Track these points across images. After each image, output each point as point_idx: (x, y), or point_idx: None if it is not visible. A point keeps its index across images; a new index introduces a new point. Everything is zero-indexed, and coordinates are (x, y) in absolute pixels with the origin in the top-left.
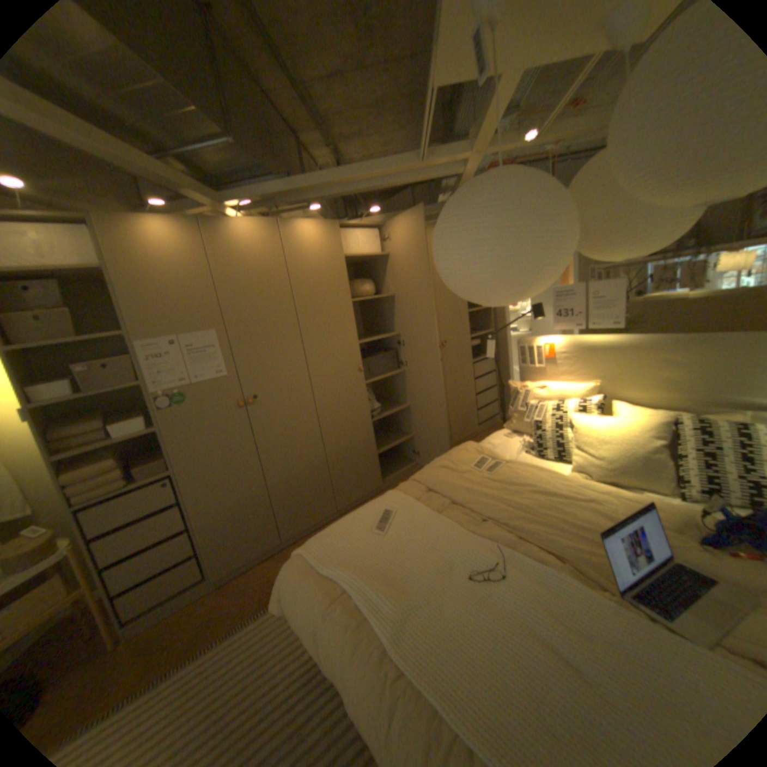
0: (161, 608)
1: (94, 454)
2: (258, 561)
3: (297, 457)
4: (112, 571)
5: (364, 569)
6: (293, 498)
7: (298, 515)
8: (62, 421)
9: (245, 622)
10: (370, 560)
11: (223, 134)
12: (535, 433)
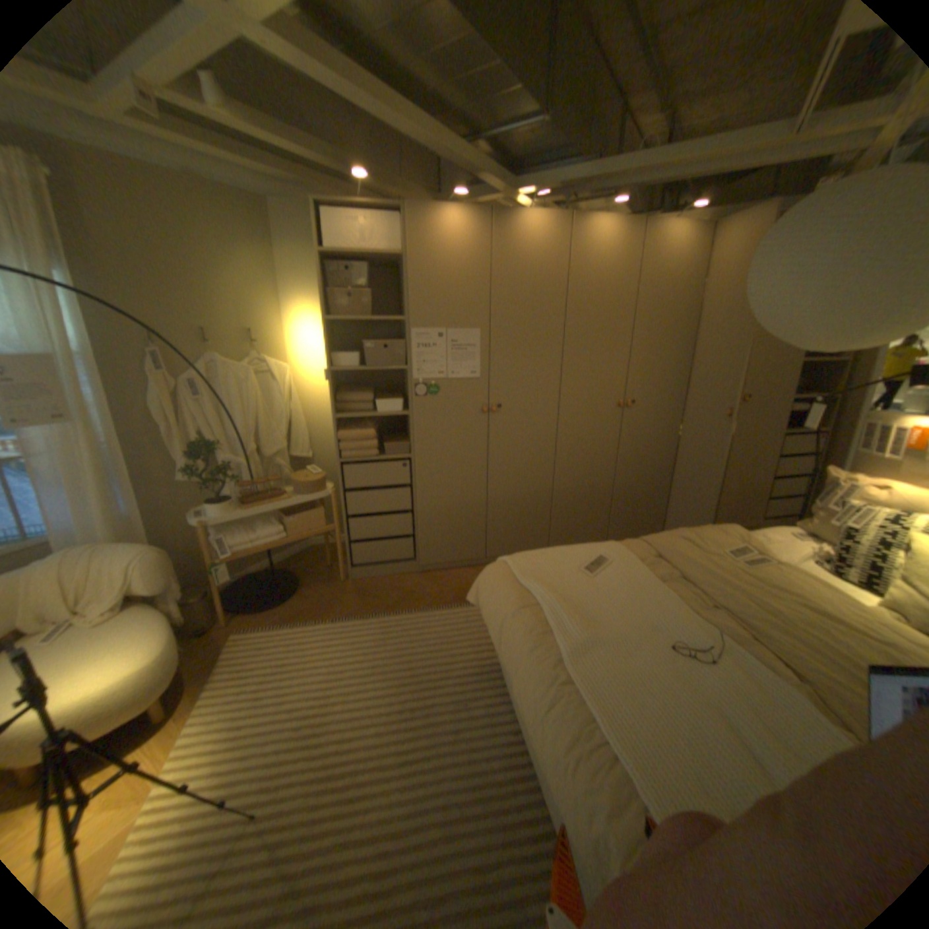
0: (380, 567)
1: (361, 422)
2: (461, 565)
3: (523, 480)
4: (353, 523)
5: (562, 595)
6: (508, 519)
7: (507, 537)
8: (346, 388)
9: (440, 607)
10: (570, 591)
11: (540, 113)
12: (842, 542)
